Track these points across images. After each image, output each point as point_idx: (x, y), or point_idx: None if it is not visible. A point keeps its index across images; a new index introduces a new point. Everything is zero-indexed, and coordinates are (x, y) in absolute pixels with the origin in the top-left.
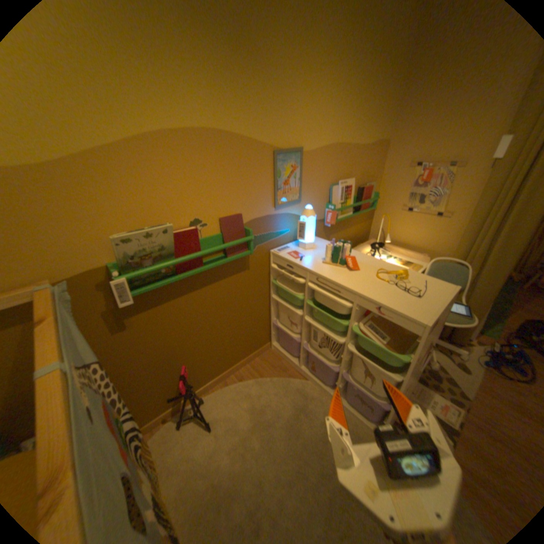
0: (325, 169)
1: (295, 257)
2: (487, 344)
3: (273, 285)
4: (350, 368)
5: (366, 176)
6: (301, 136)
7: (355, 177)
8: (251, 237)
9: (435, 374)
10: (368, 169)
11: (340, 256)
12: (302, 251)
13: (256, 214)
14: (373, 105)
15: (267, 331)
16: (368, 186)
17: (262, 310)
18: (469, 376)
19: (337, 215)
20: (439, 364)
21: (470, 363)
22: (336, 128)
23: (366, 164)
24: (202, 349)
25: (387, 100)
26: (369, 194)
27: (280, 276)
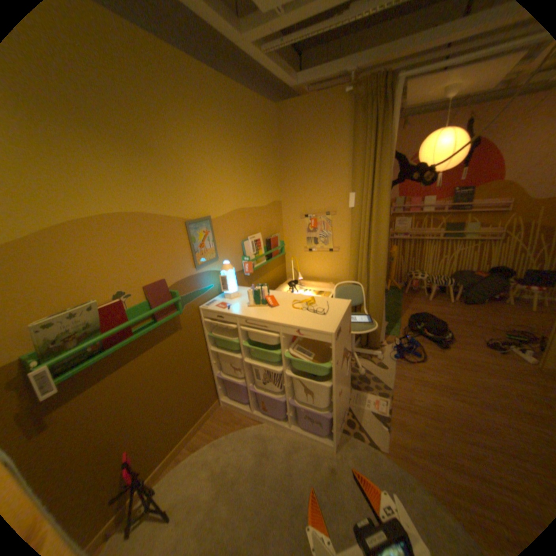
0: (234, 229)
1: (223, 308)
2: (393, 342)
3: (209, 339)
4: (294, 394)
5: (270, 229)
6: (207, 207)
7: (261, 232)
8: (177, 298)
9: (364, 378)
10: (270, 225)
11: (261, 298)
12: (229, 301)
13: (179, 276)
14: (261, 179)
15: (212, 388)
16: (273, 238)
17: (202, 367)
18: (386, 371)
19: (253, 264)
20: (364, 369)
21: (385, 360)
22: (235, 198)
23: (267, 220)
24: (143, 428)
25: (270, 174)
26: (276, 244)
27: (214, 329)
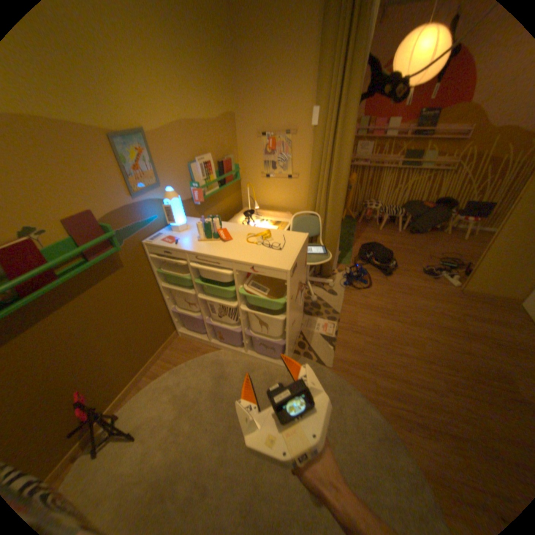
0: (176, 147)
1: (170, 242)
2: (343, 270)
3: (158, 275)
4: (249, 324)
5: (222, 149)
6: (135, 114)
7: (211, 152)
8: (110, 232)
9: (315, 304)
10: (221, 143)
11: (212, 231)
12: (177, 234)
13: (110, 206)
14: (207, 79)
15: (168, 321)
16: (226, 159)
17: (154, 303)
18: (335, 297)
19: (204, 191)
20: (316, 296)
21: (335, 287)
22: (174, 104)
23: (217, 138)
24: (94, 366)
25: (219, 73)
26: (229, 167)
27: (163, 264)
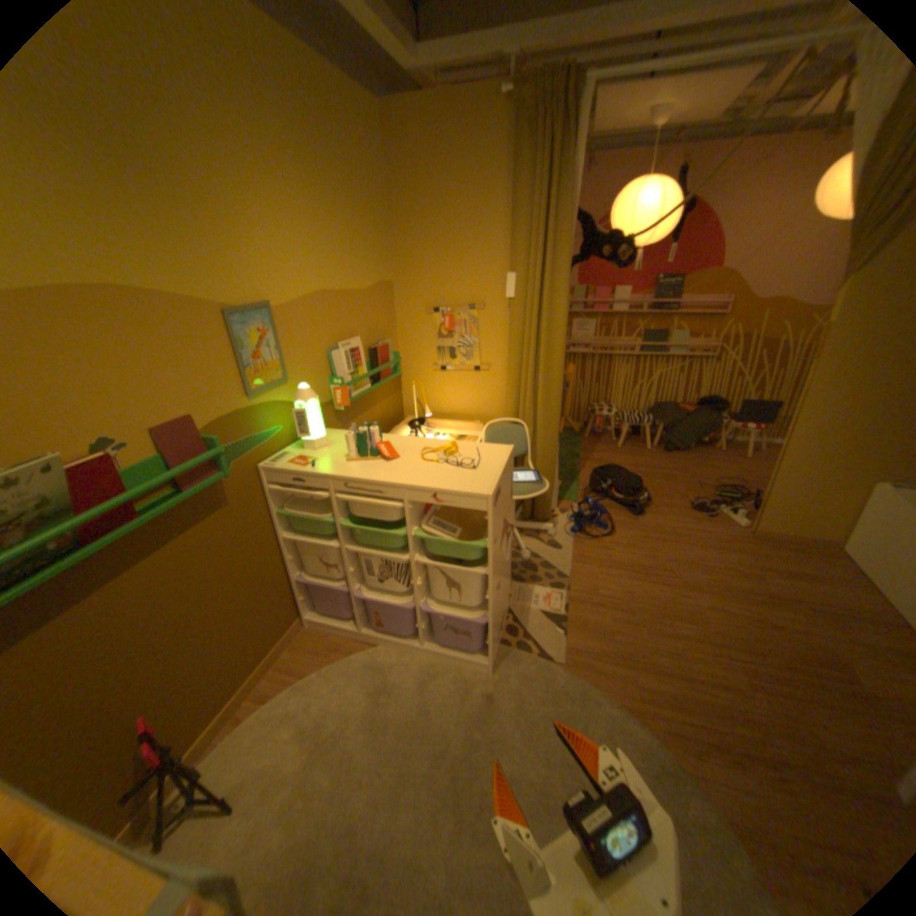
0: (313, 329)
1: (304, 465)
2: (568, 509)
3: (279, 520)
4: (427, 595)
5: (376, 332)
6: (262, 285)
7: (361, 336)
8: (219, 449)
9: (528, 565)
10: (375, 323)
11: (369, 446)
12: (312, 454)
13: (218, 410)
14: (357, 239)
15: (289, 601)
16: (382, 346)
17: (270, 568)
18: (560, 552)
19: (350, 392)
20: (529, 552)
21: (558, 536)
22: (313, 271)
23: (370, 316)
24: (171, 675)
25: (373, 231)
26: (386, 357)
27: (287, 502)
